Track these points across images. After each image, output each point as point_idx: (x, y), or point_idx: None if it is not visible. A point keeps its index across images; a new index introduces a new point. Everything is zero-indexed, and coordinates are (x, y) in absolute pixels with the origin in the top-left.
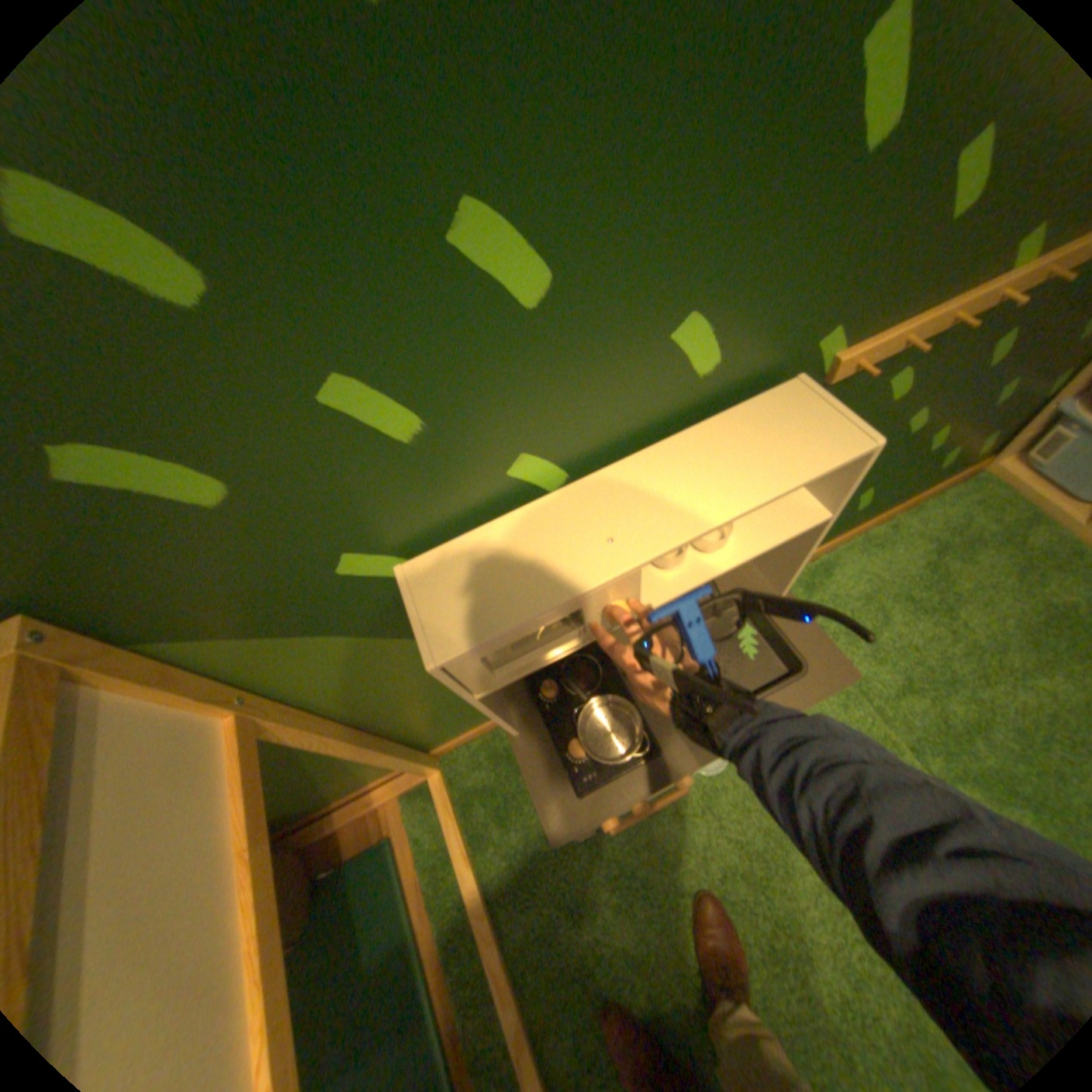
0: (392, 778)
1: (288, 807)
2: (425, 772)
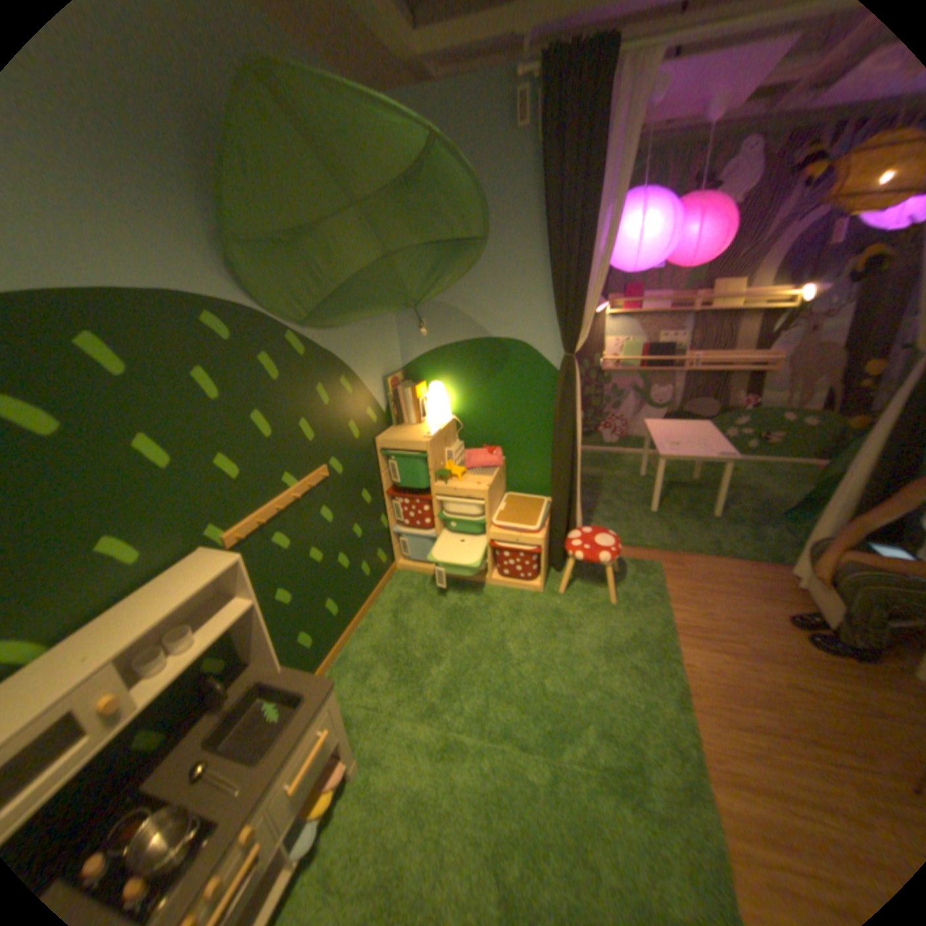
0: None
1: None
2: None
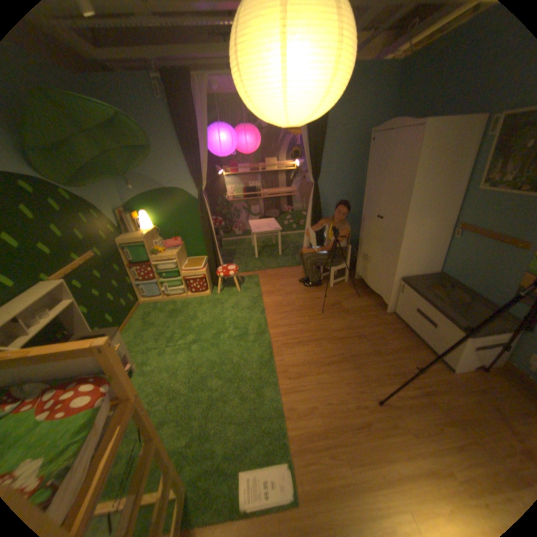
0: None
1: None
2: None
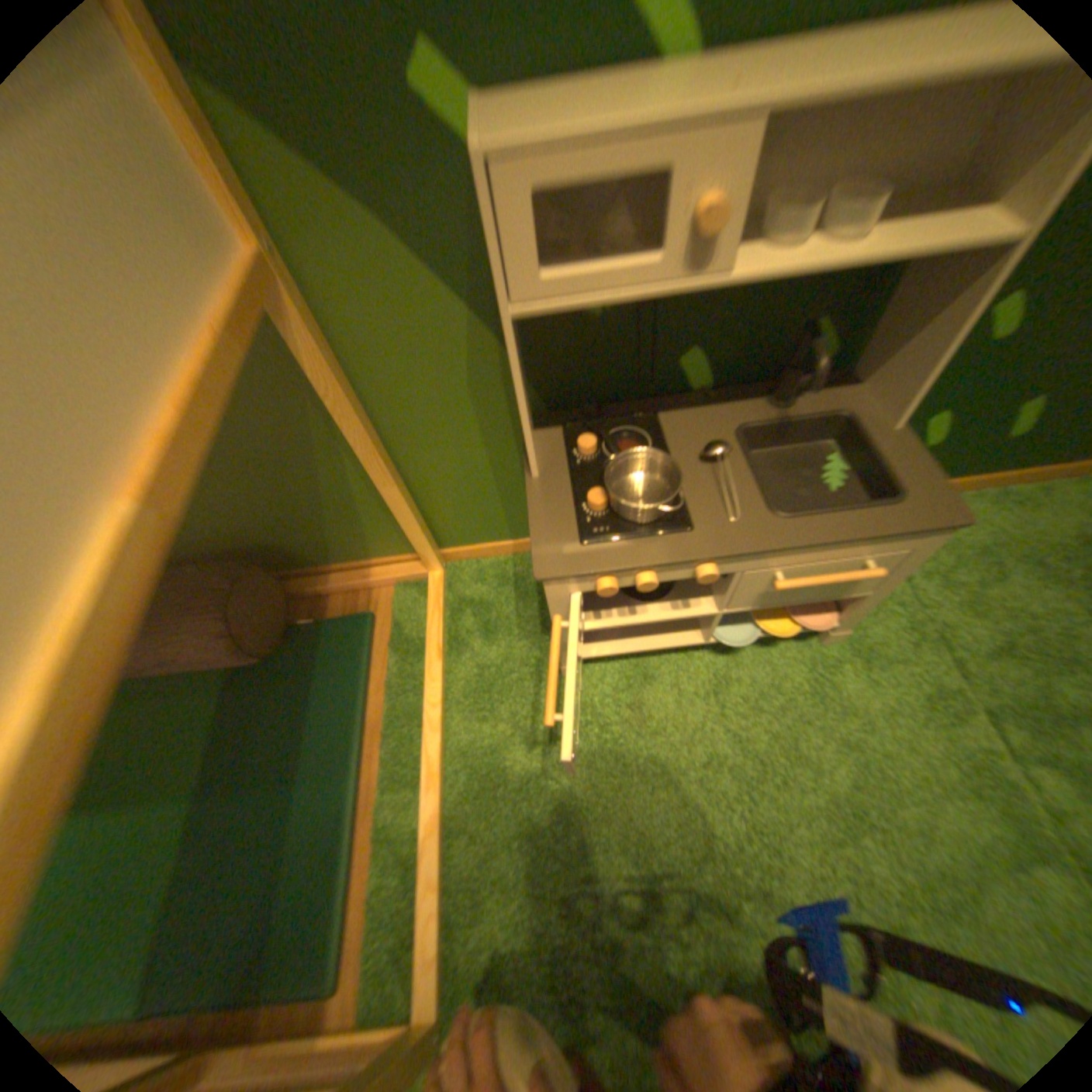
0: (396, 563)
1: (291, 534)
2: (428, 565)
